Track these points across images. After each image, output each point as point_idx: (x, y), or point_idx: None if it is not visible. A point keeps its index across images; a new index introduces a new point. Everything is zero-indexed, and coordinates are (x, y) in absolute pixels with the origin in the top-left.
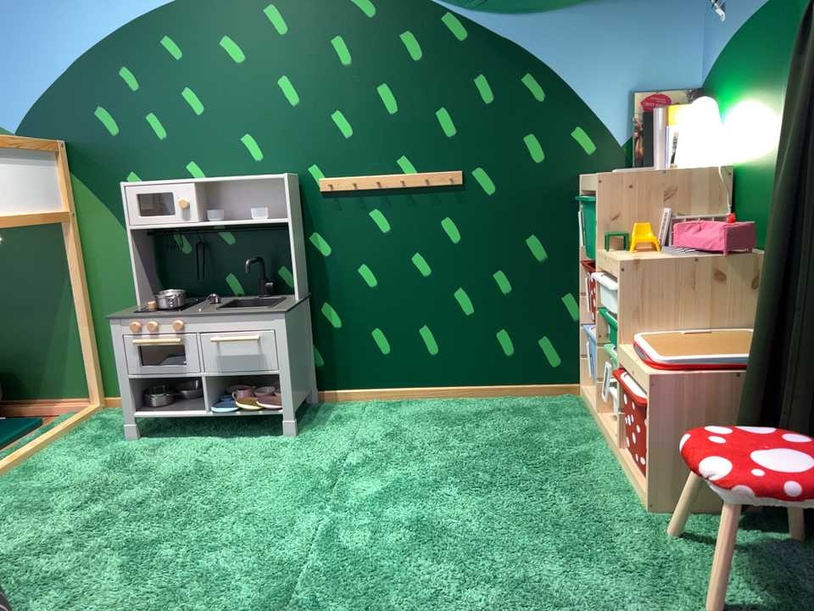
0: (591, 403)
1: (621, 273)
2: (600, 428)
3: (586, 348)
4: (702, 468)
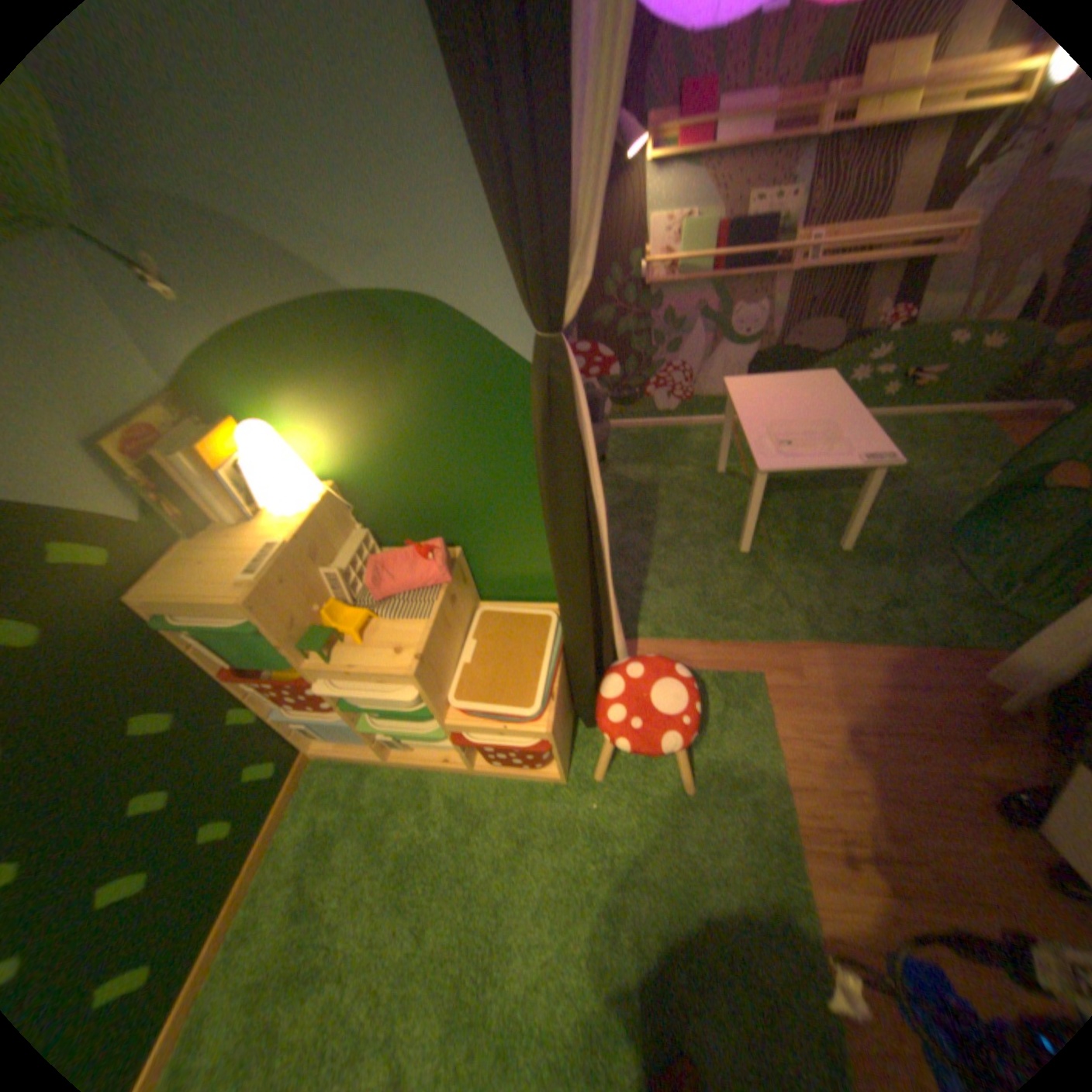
0: (356, 757)
1: (418, 681)
2: (406, 766)
3: (289, 726)
4: (668, 753)
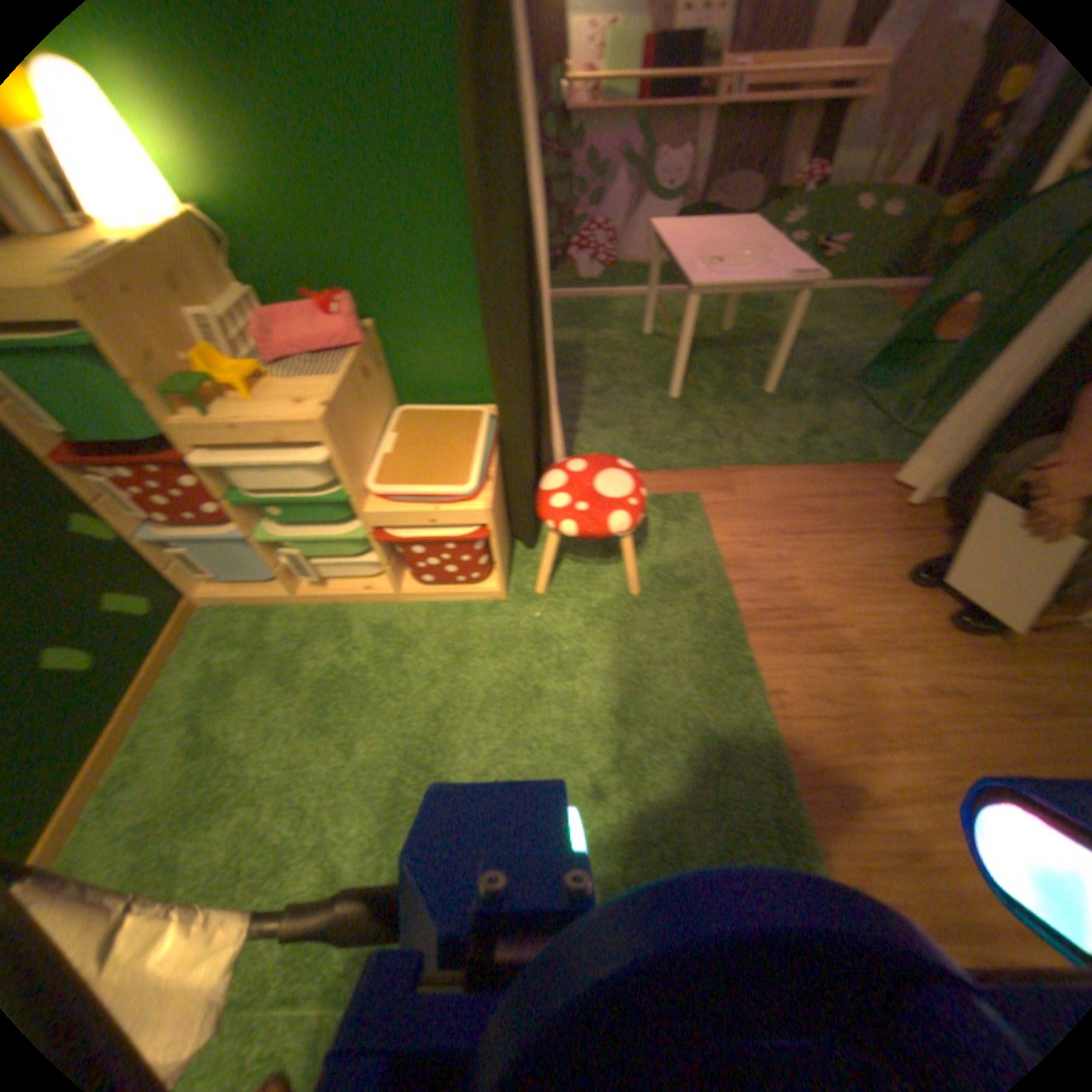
0: (251, 593)
1: (321, 431)
2: (315, 599)
3: (158, 553)
4: (610, 529)
